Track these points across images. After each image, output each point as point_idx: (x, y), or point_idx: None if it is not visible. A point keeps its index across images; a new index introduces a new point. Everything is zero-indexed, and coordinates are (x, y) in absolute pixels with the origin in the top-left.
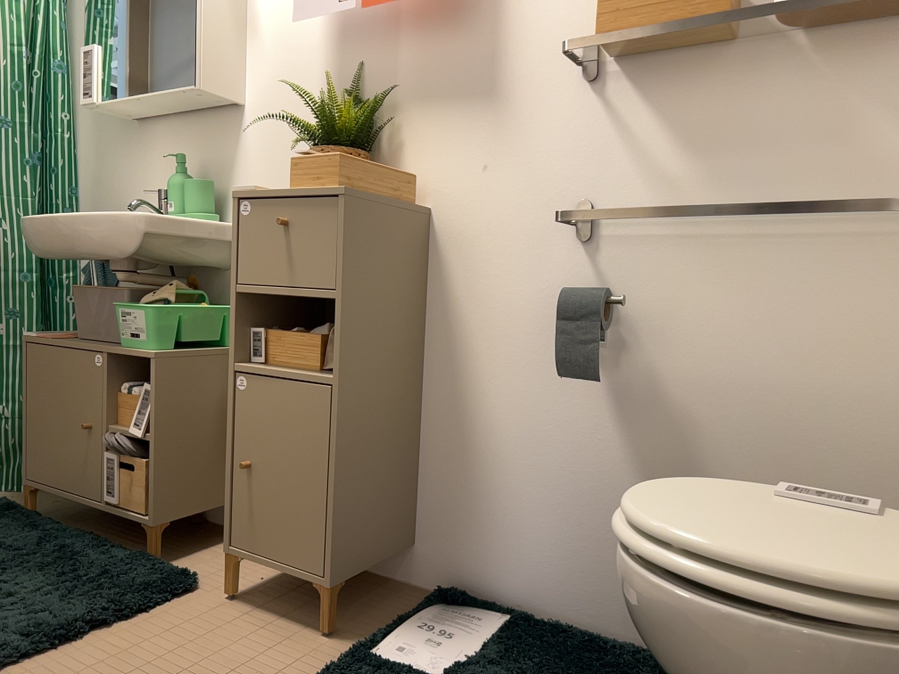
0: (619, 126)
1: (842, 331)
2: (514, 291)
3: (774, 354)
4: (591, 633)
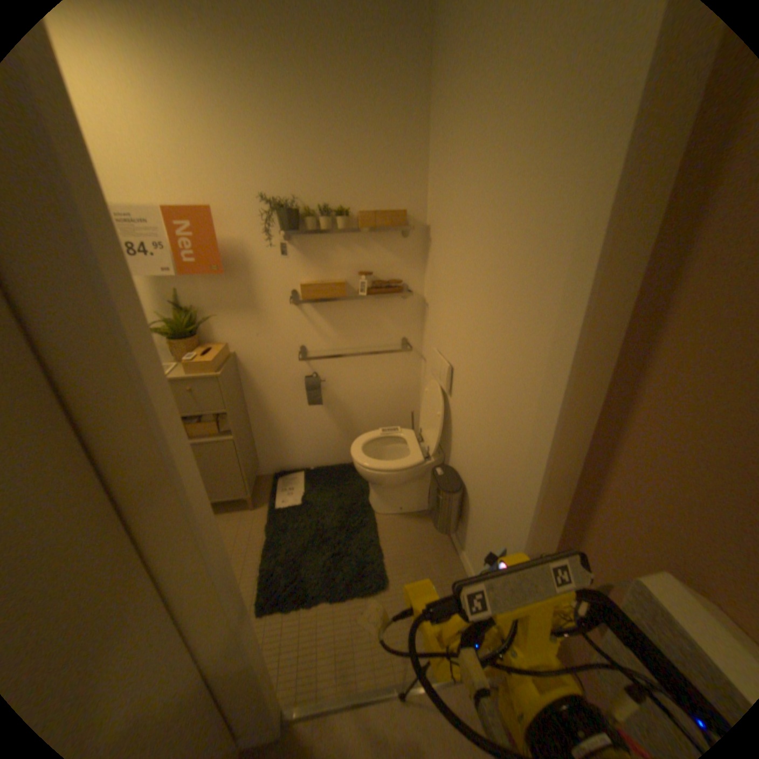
0: (312, 321)
1: (385, 376)
2: (281, 378)
3: (368, 385)
4: (330, 469)
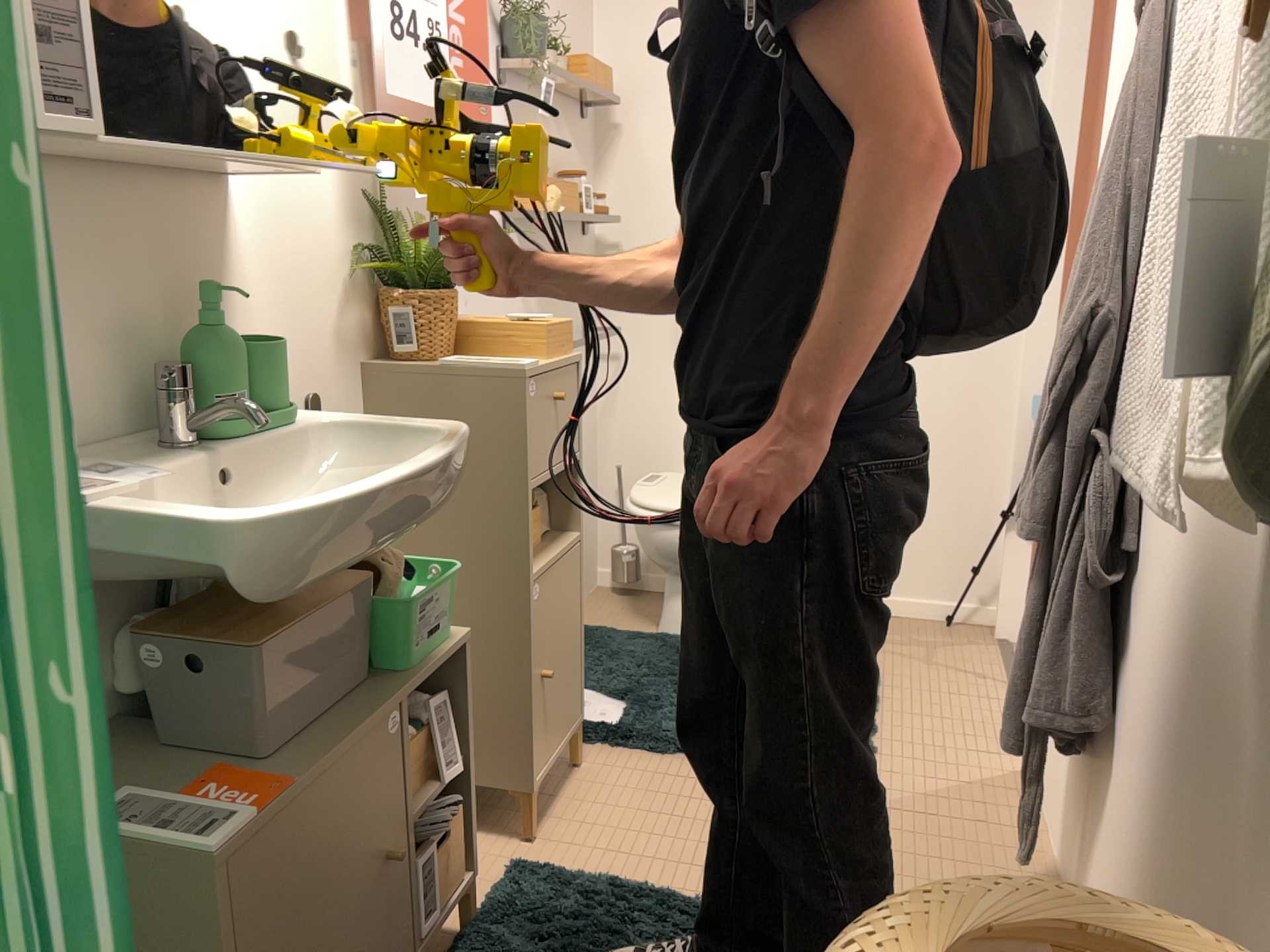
0: None
1: None
2: None
3: None
4: None
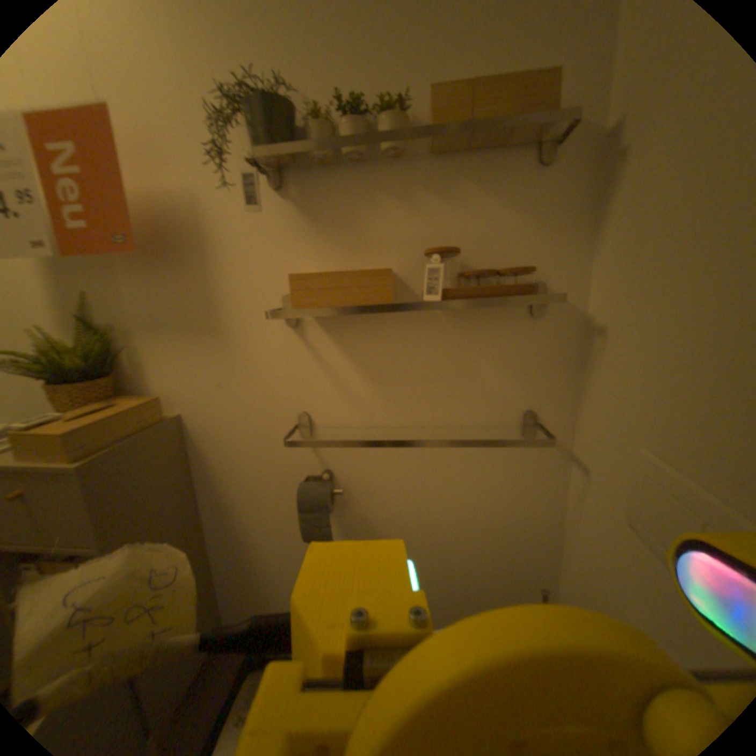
0: (323, 358)
1: (480, 491)
2: (263, 472)
3: (442, 505)
4: None
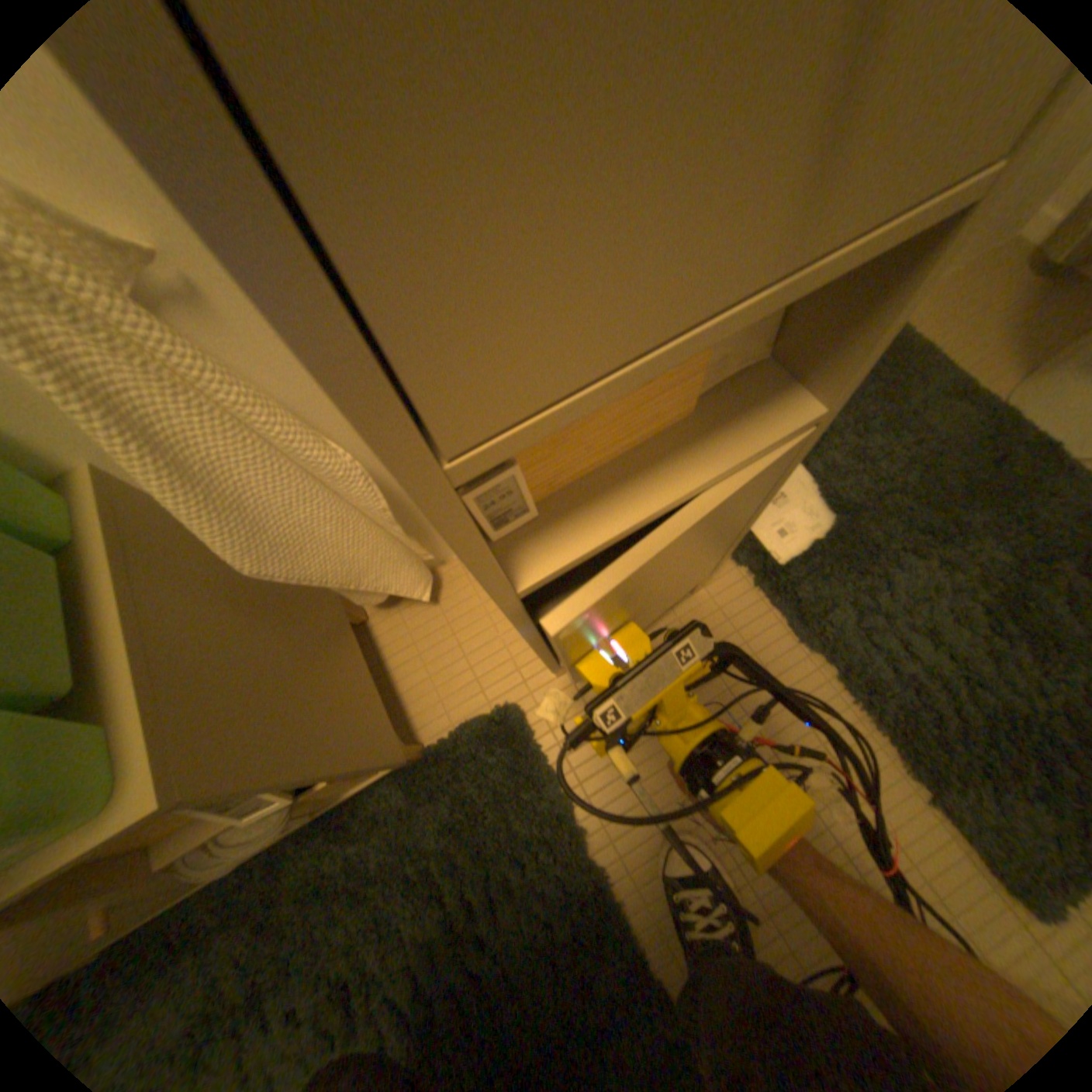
0: None
1: None
2: None
3: None
4: None
